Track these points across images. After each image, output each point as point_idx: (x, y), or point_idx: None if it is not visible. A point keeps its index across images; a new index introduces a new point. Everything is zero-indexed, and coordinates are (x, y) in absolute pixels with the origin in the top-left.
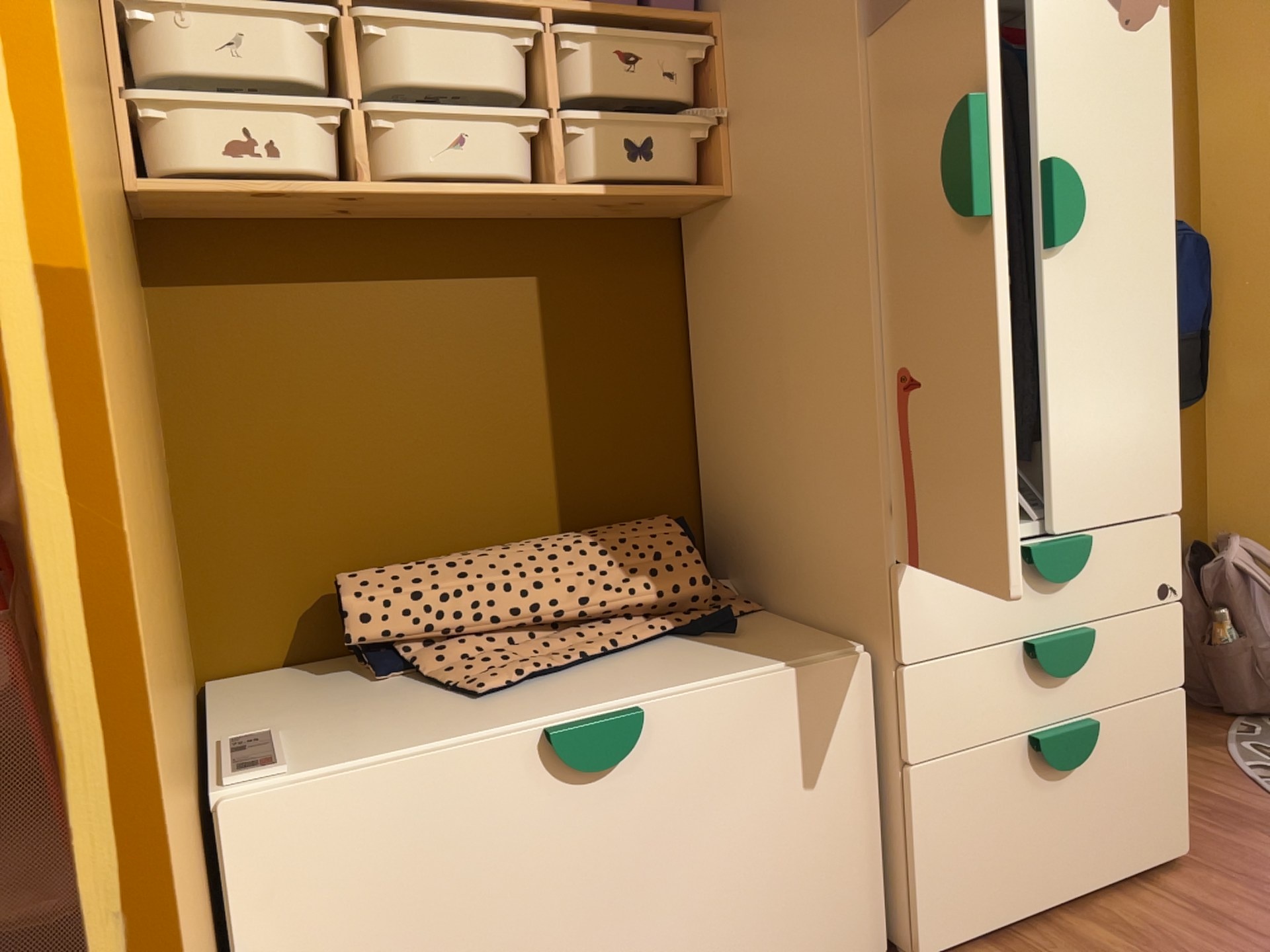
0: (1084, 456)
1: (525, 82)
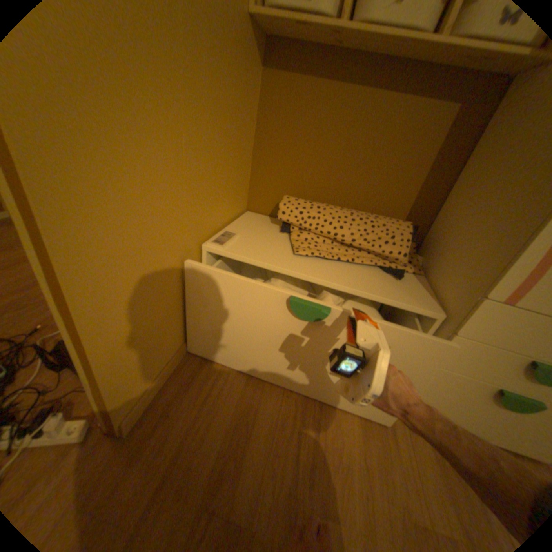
0: None
1: None
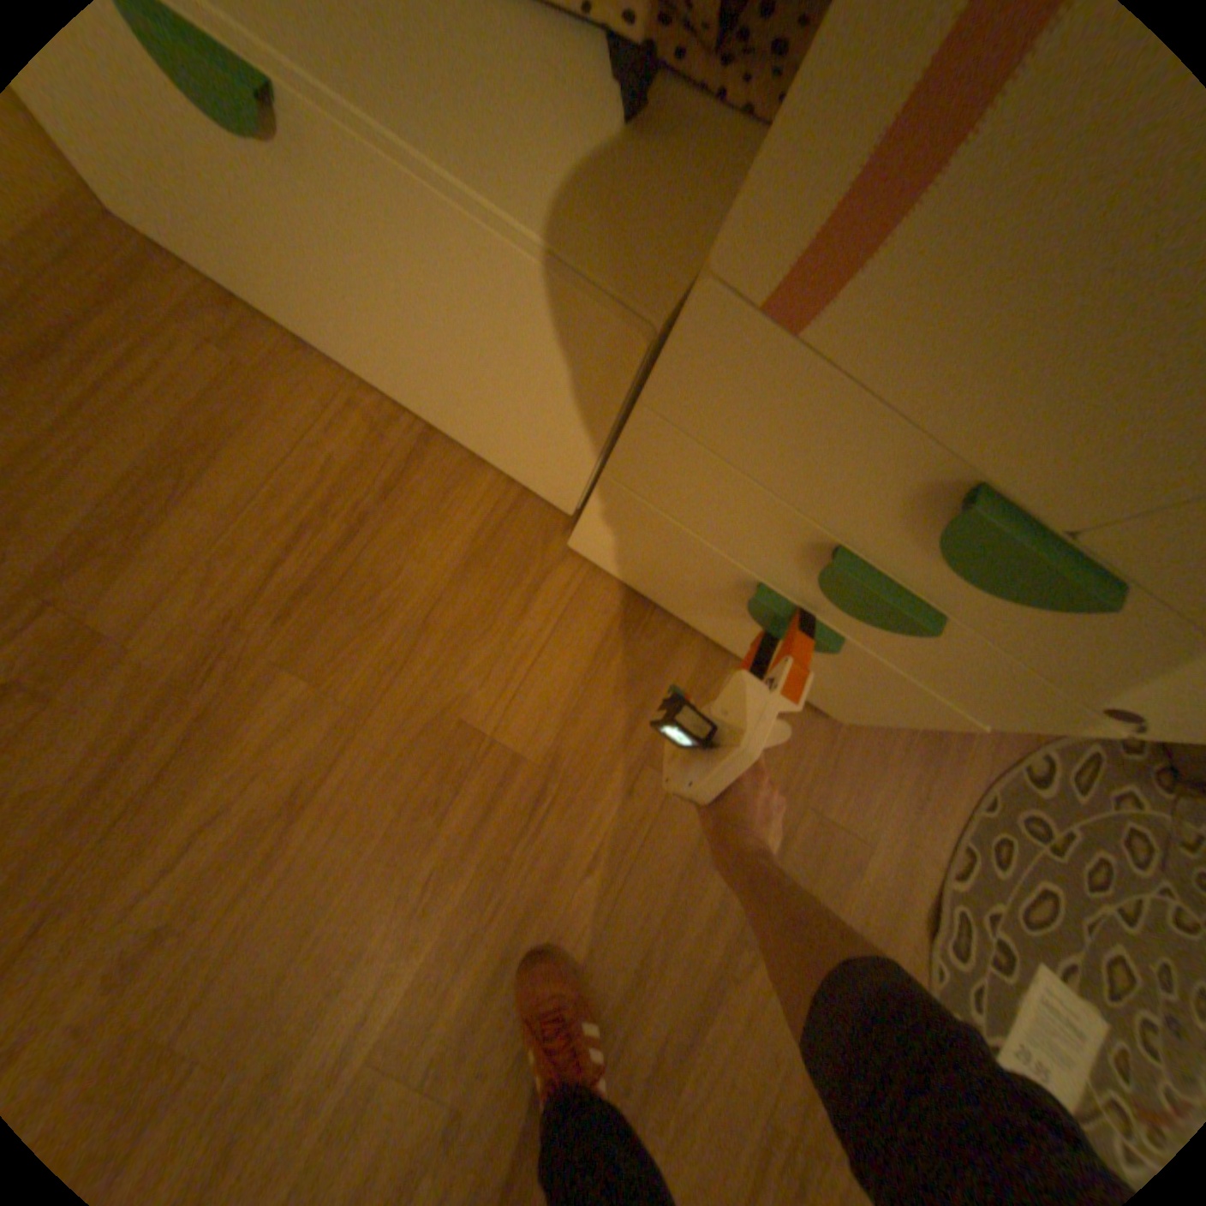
0: None
1: None
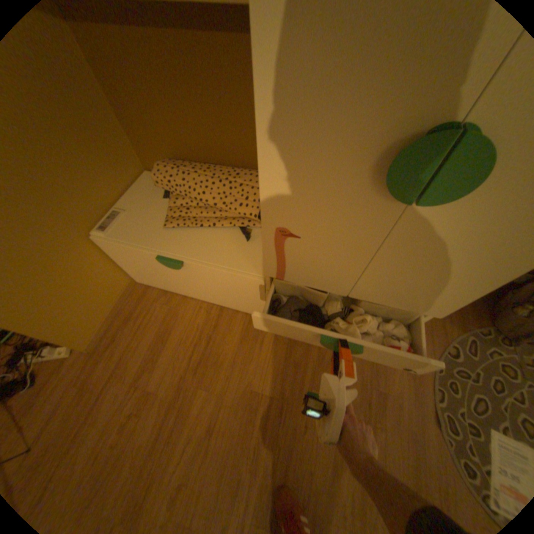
0: (382, 286)
1: None
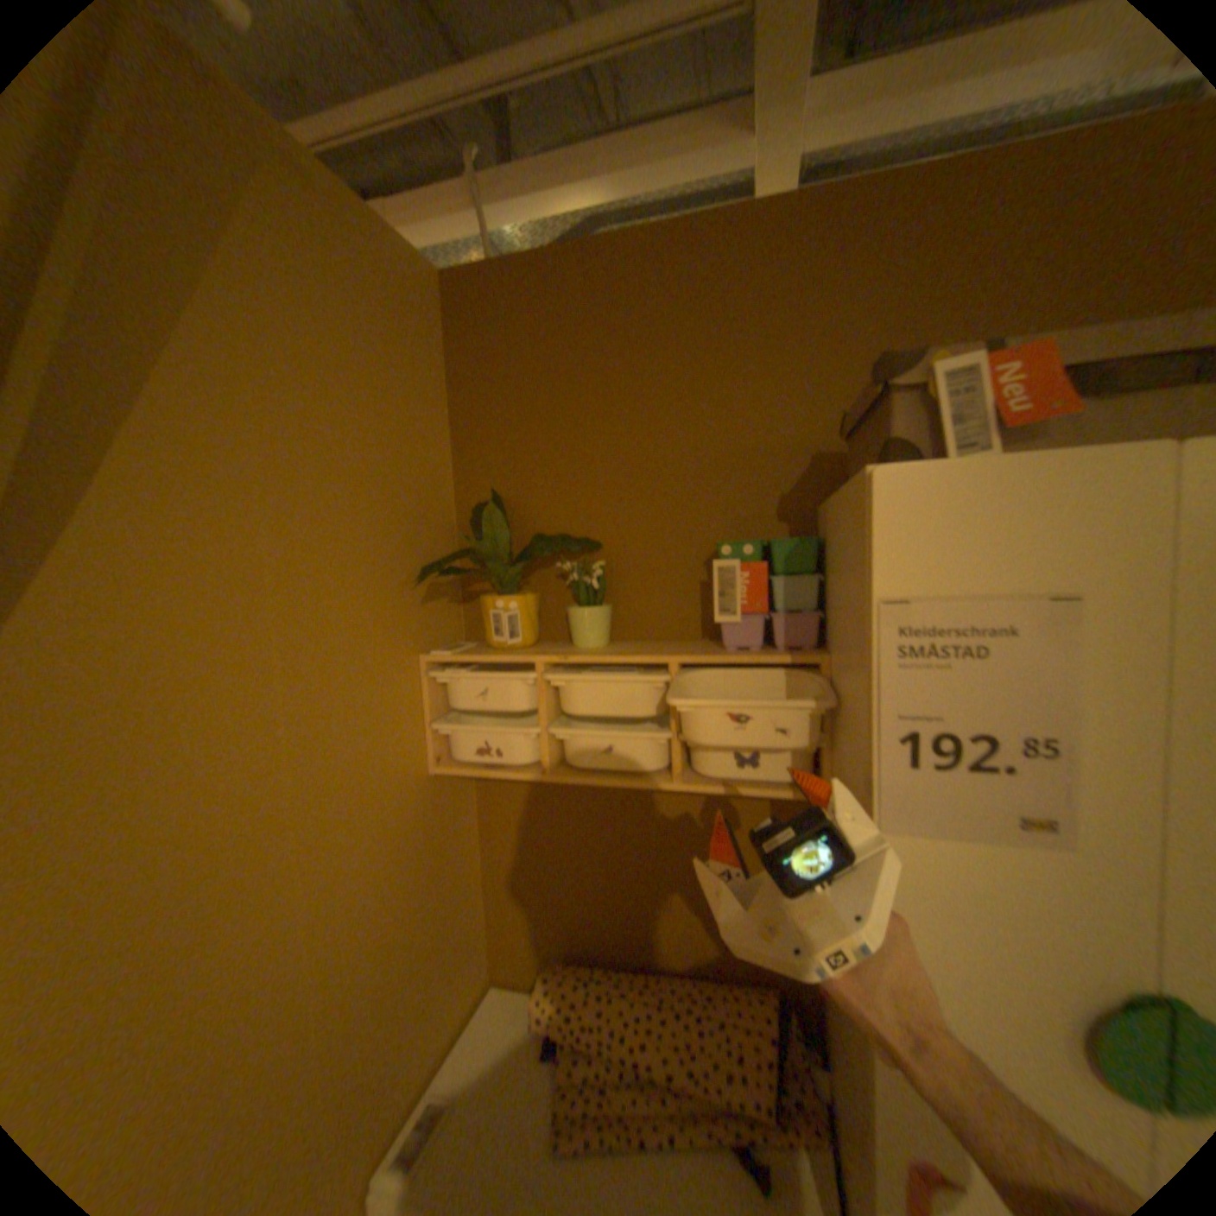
0: None
1: (659, 706)
